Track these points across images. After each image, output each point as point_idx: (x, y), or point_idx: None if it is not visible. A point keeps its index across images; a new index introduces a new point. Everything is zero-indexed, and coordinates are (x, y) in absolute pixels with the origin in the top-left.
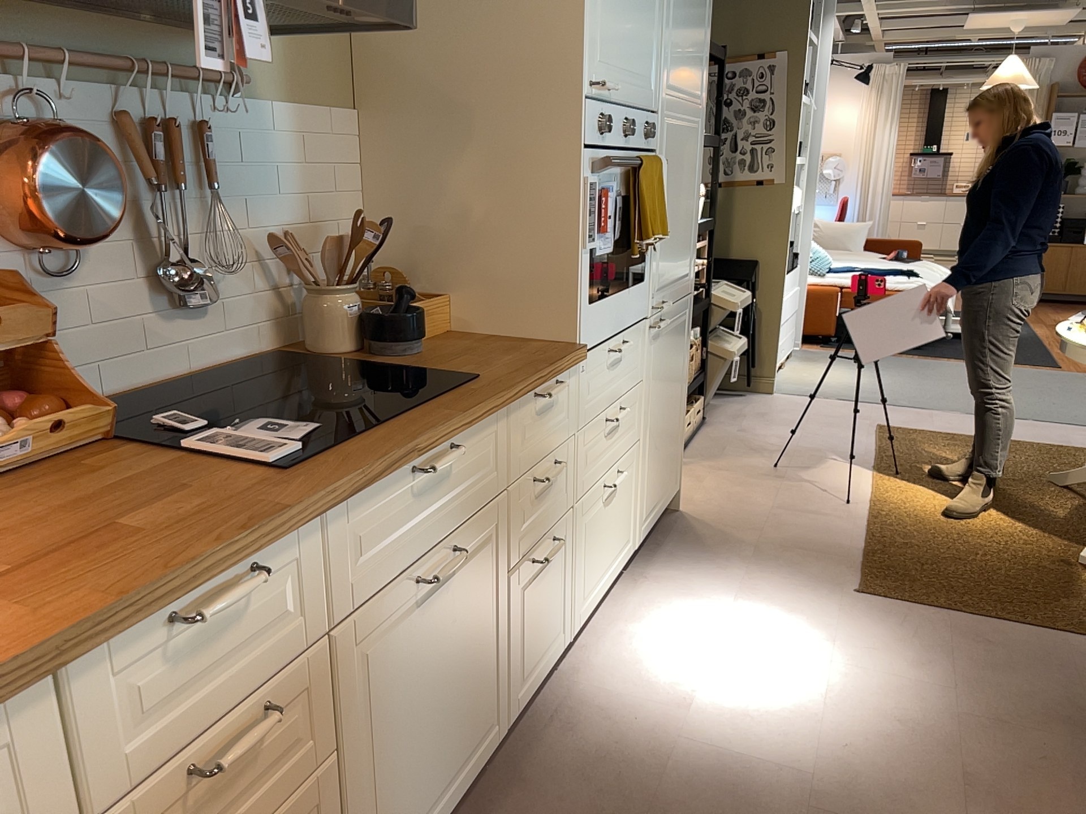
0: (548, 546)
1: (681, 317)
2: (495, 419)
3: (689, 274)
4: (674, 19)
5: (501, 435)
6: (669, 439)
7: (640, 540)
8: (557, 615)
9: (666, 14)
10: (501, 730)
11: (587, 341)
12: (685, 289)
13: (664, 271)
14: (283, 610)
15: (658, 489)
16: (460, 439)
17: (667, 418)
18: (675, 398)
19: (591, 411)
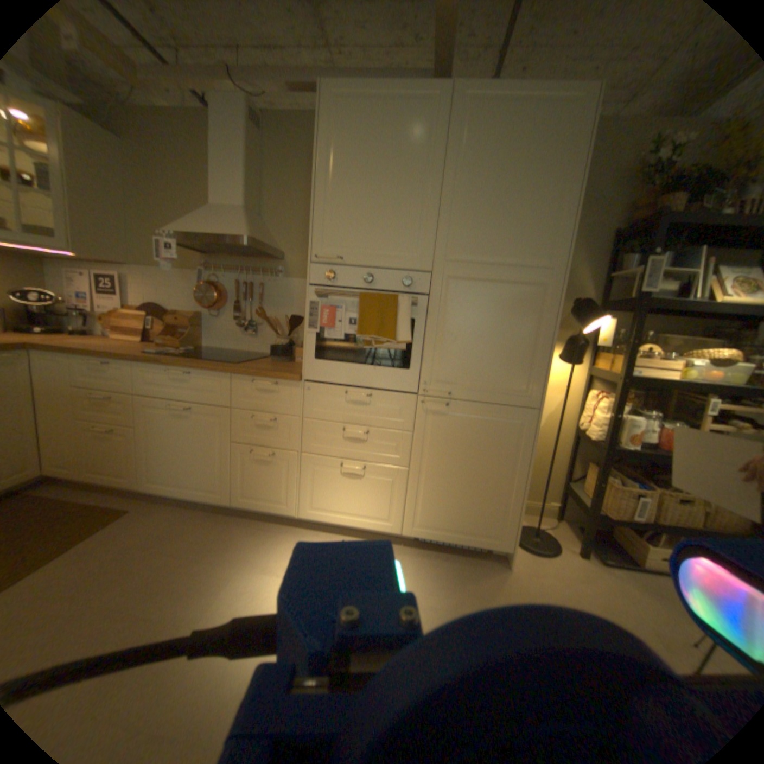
0: (263, 453)
1: (507, 419)
2: (219, 377)
3: (528, 391)
4: (464, 209)
5: (223, 385)
6: (478, 500)
7: (413, 538)
8: (279, 495)
9: (443, 207)
10: (228, 506)
11: (312, 377)
12: (515, 400)
13: (454, 373)
14: (115, 379)
15: (448, 522)
16: (194, 373)
17: (470, 481)
18: (492, 475)
19: (319, 414)
